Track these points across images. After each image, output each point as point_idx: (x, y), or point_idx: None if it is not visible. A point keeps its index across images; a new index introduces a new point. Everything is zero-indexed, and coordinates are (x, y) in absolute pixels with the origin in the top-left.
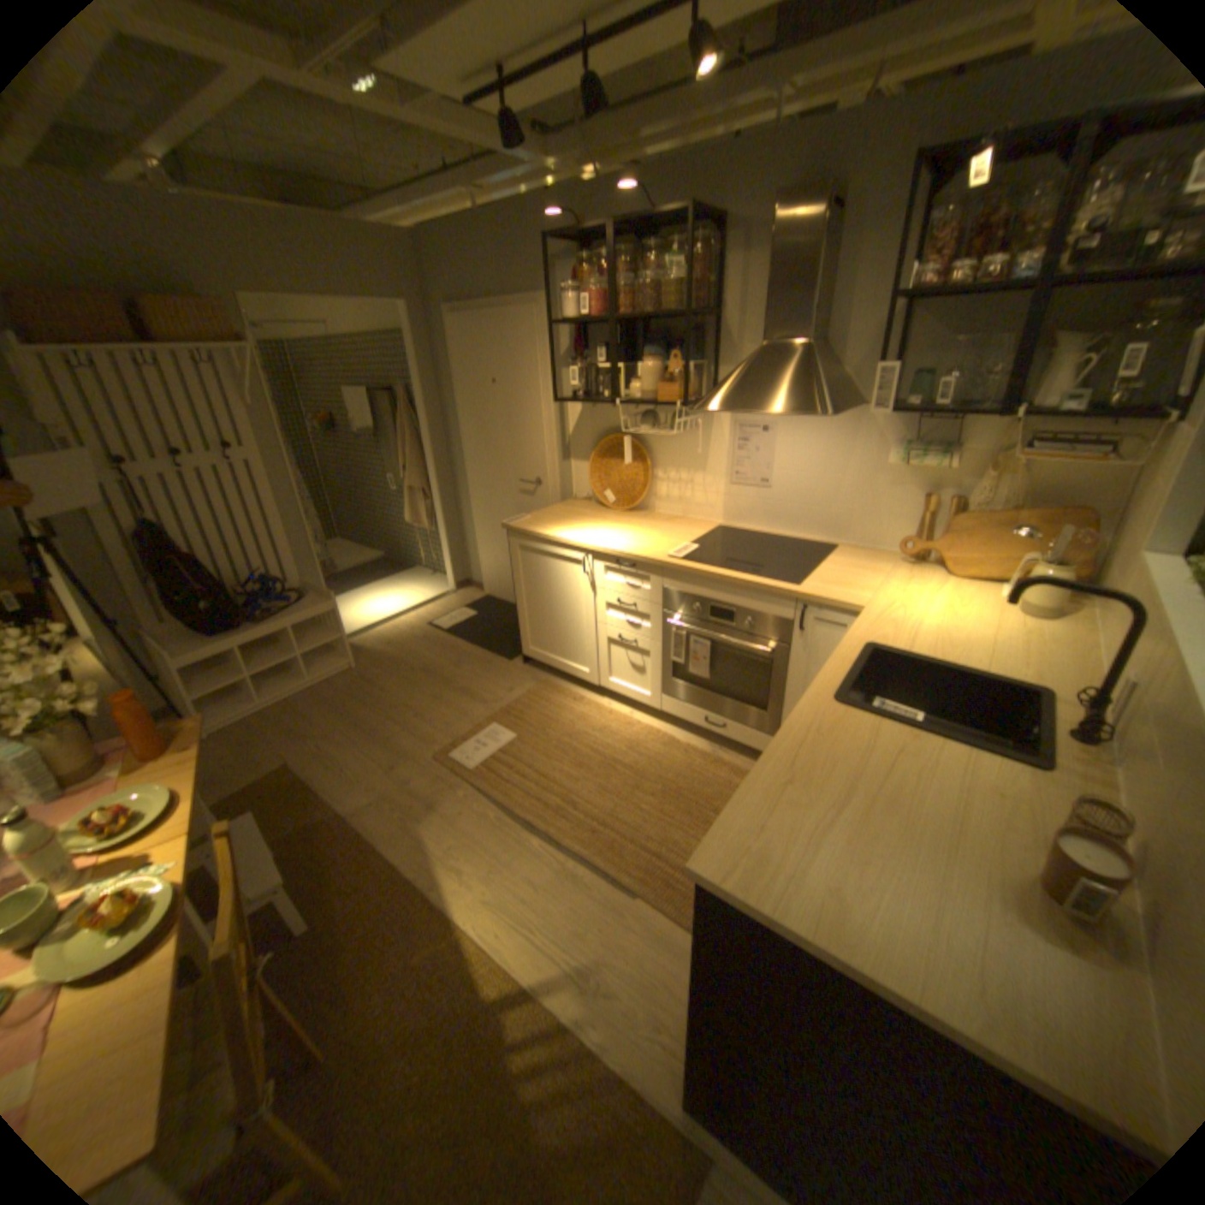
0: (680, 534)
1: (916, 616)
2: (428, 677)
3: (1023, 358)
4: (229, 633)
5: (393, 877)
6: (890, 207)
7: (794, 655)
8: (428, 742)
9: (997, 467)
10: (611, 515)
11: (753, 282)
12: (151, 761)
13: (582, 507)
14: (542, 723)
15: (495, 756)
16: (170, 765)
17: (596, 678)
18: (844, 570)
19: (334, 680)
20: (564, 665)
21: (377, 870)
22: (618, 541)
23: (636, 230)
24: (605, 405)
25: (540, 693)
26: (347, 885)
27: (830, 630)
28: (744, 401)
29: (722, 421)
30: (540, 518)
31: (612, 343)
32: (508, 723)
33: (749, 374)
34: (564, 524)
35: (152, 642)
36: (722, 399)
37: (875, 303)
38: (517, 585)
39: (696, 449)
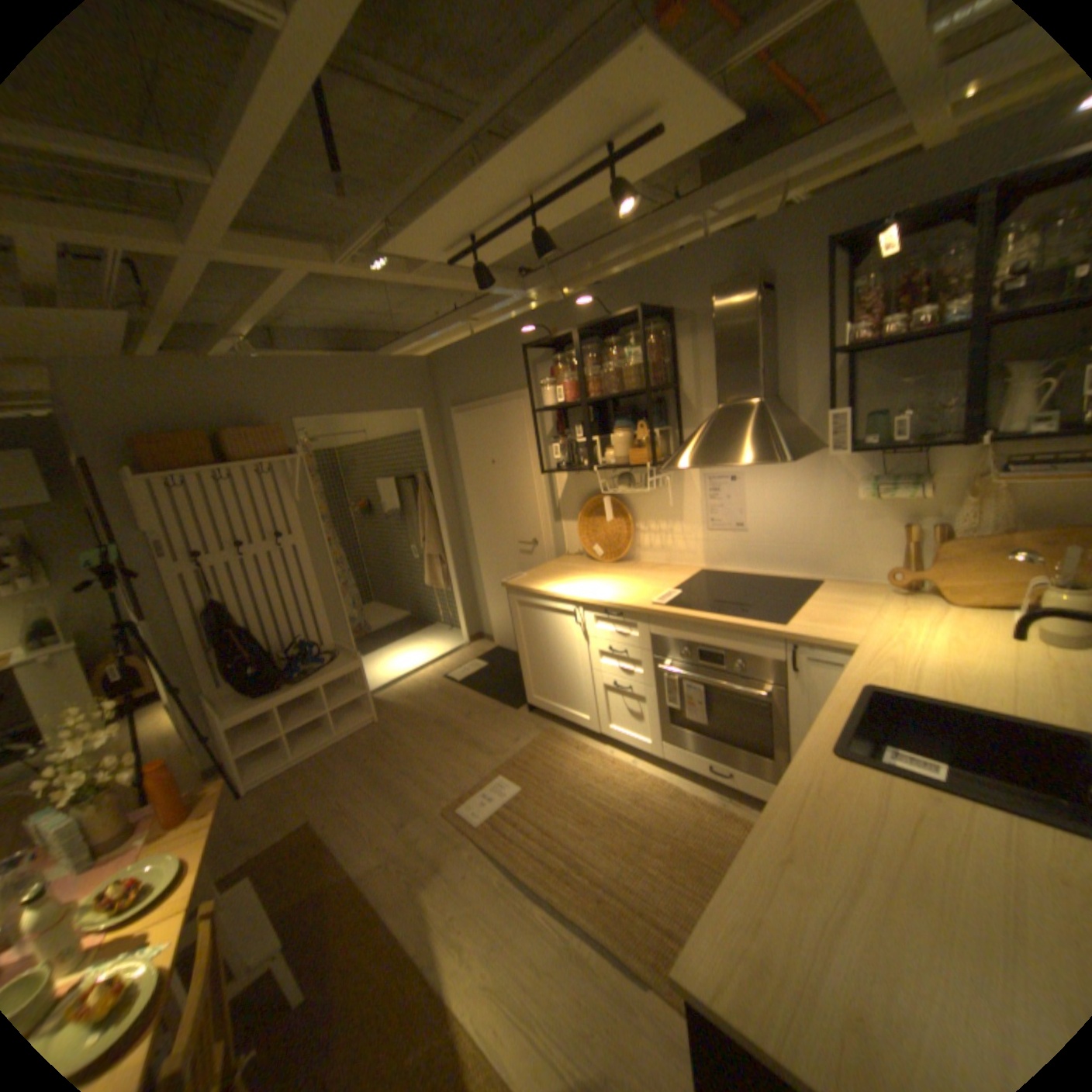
0: (664, 580)
1: (918, 652)
2: (441, 729)
3: (977, 390)
4: (270, 694)
5: (394, 951)
6: (816, 283)
7: (792, 698)
8: (437, 797)
9: (977, 493)
10: (599, 566)
11: (703, 358)
12: (175, 828)
13: (574, 561)
14: (546, 775)
15: (499, 812)
16: (189, 832)
17: (596, 725)
18: (832, 606)
19: (358, 734)
20: (566, 713)
21: (380, 943)
22: (606, 590)
23: (599, 331)
24: (587, 471)
25: (544, 743)
26: (350, 961)
27: (827, 669)
28: (706, 457)
29: (692, 475)
30: (536, 574)
31: (588, 420)
32: (513, 775)
33: (708, 433)
34: (556, 579)
35: (207, 706)
36: (686, 457)
37: (818, 360)
38: (518, 637)
39: (671, 502)
